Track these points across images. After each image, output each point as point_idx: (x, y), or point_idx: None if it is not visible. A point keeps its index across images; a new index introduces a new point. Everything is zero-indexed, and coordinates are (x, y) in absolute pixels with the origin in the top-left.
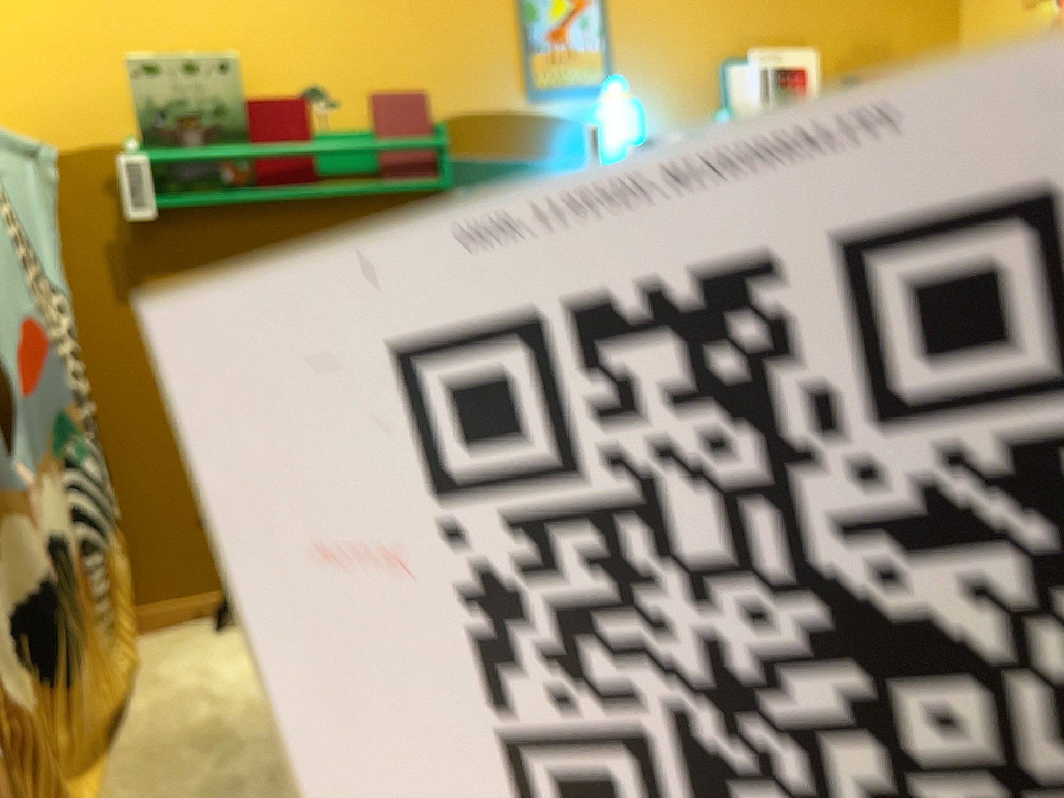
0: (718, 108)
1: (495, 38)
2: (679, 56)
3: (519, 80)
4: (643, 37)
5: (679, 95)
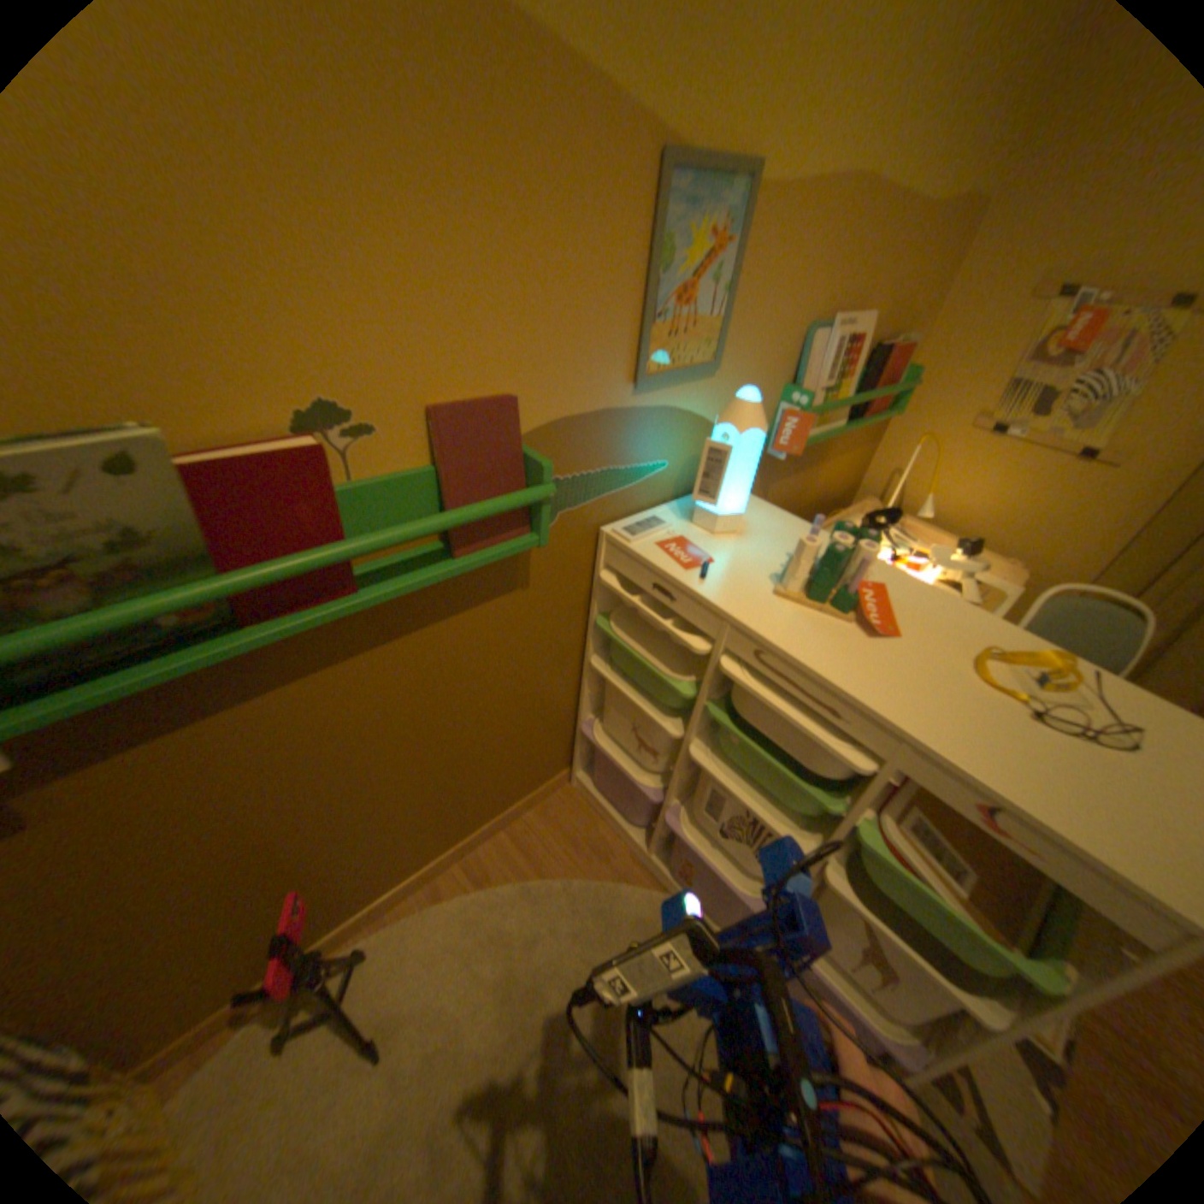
0: (790, 379)
1: (617, 296)
2: (783, 319)
3: (632, 362)
4: (764, 293)
5: (768, 368)
